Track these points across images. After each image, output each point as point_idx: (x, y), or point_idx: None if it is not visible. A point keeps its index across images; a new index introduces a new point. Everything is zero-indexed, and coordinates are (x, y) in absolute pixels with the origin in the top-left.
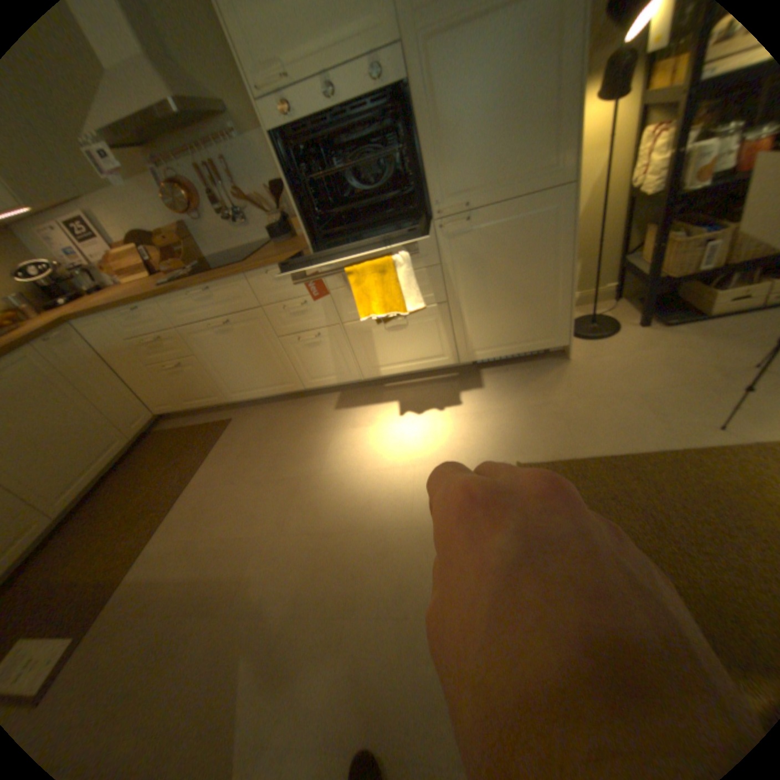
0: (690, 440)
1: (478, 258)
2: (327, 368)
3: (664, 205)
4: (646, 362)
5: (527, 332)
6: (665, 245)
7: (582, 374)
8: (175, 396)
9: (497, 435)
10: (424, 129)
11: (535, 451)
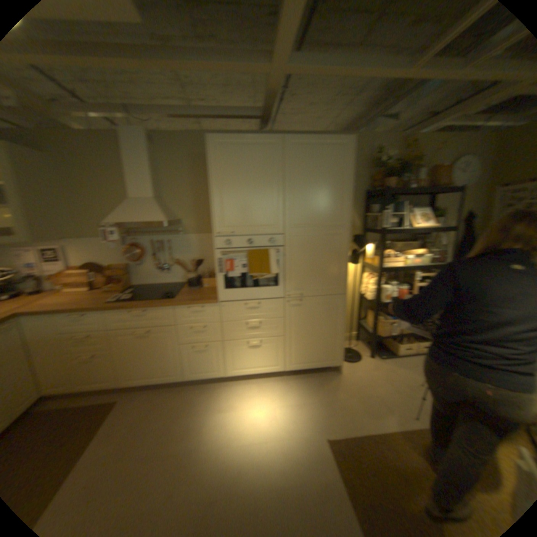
0: (405, 426)
1: (303, 318)
2: (204, 367)
3: (375, 306)
4: (377, 379)
5: (322, 357)
6: (377, 322)
7: (349, 383)
8: (75, 379)
9: (312, 421)
10: (288, 264)
11: (335, 432)
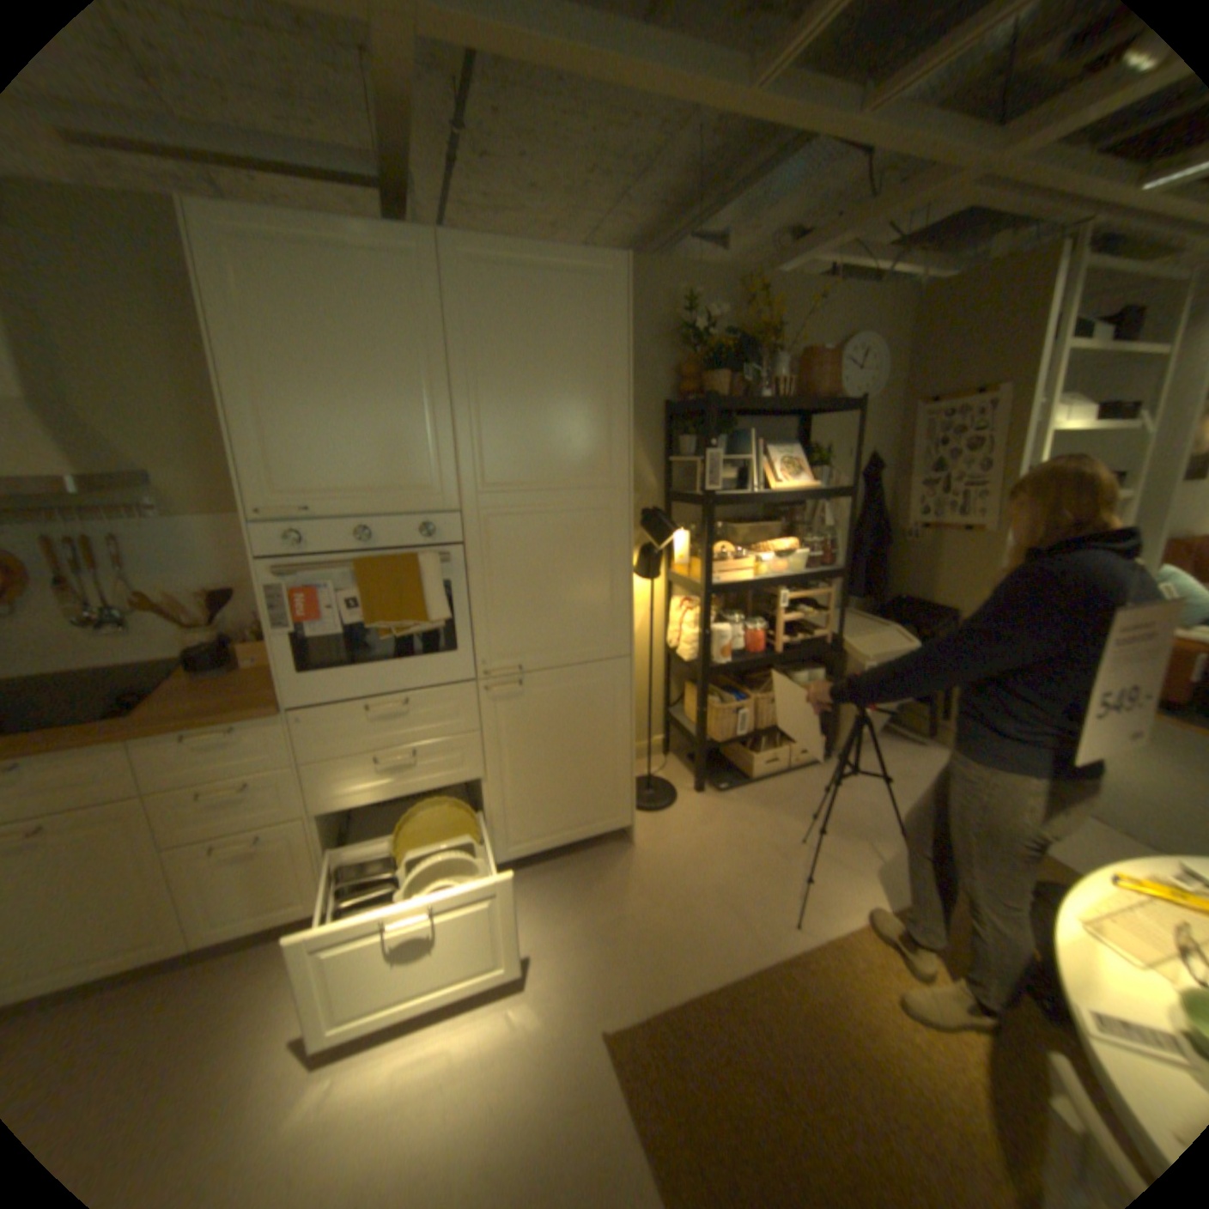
0: (774, 952)
1: (528, 728)
2: (254, 903)
3: (698, 675)
4: (710, 844)
5: (583, 815)
6: (704, 710)
7: (650, 867)
8: None
9: (565, 991)
10: (477, 592)
11: (620, 1009)
